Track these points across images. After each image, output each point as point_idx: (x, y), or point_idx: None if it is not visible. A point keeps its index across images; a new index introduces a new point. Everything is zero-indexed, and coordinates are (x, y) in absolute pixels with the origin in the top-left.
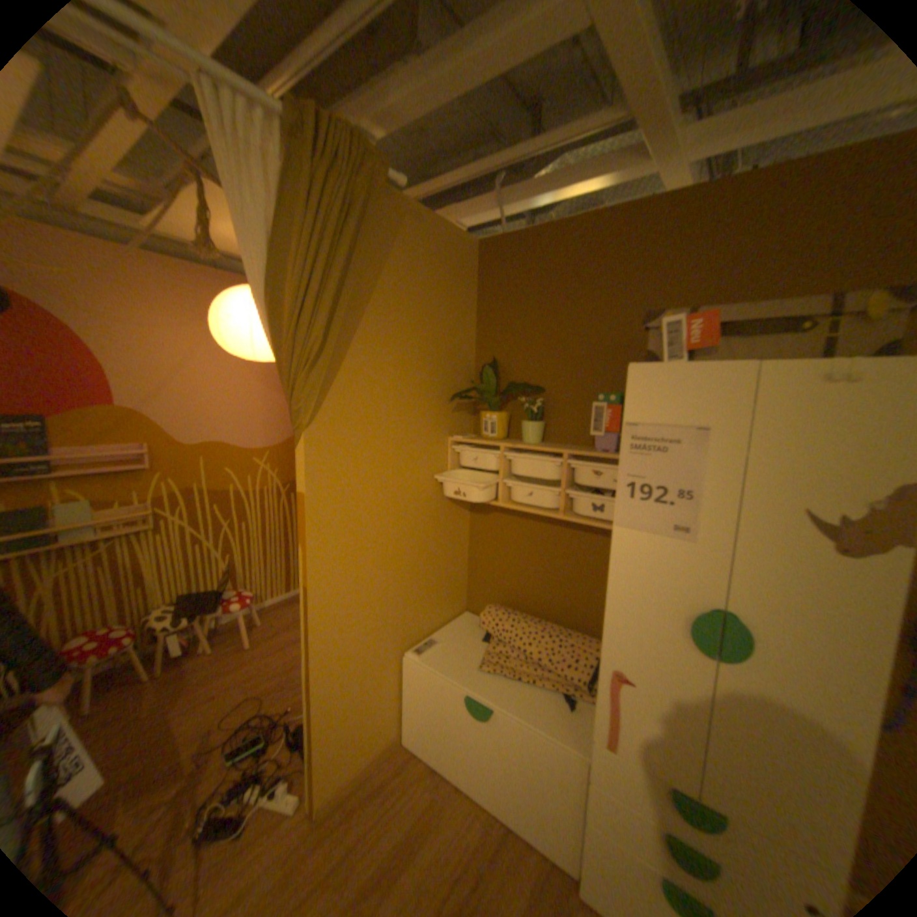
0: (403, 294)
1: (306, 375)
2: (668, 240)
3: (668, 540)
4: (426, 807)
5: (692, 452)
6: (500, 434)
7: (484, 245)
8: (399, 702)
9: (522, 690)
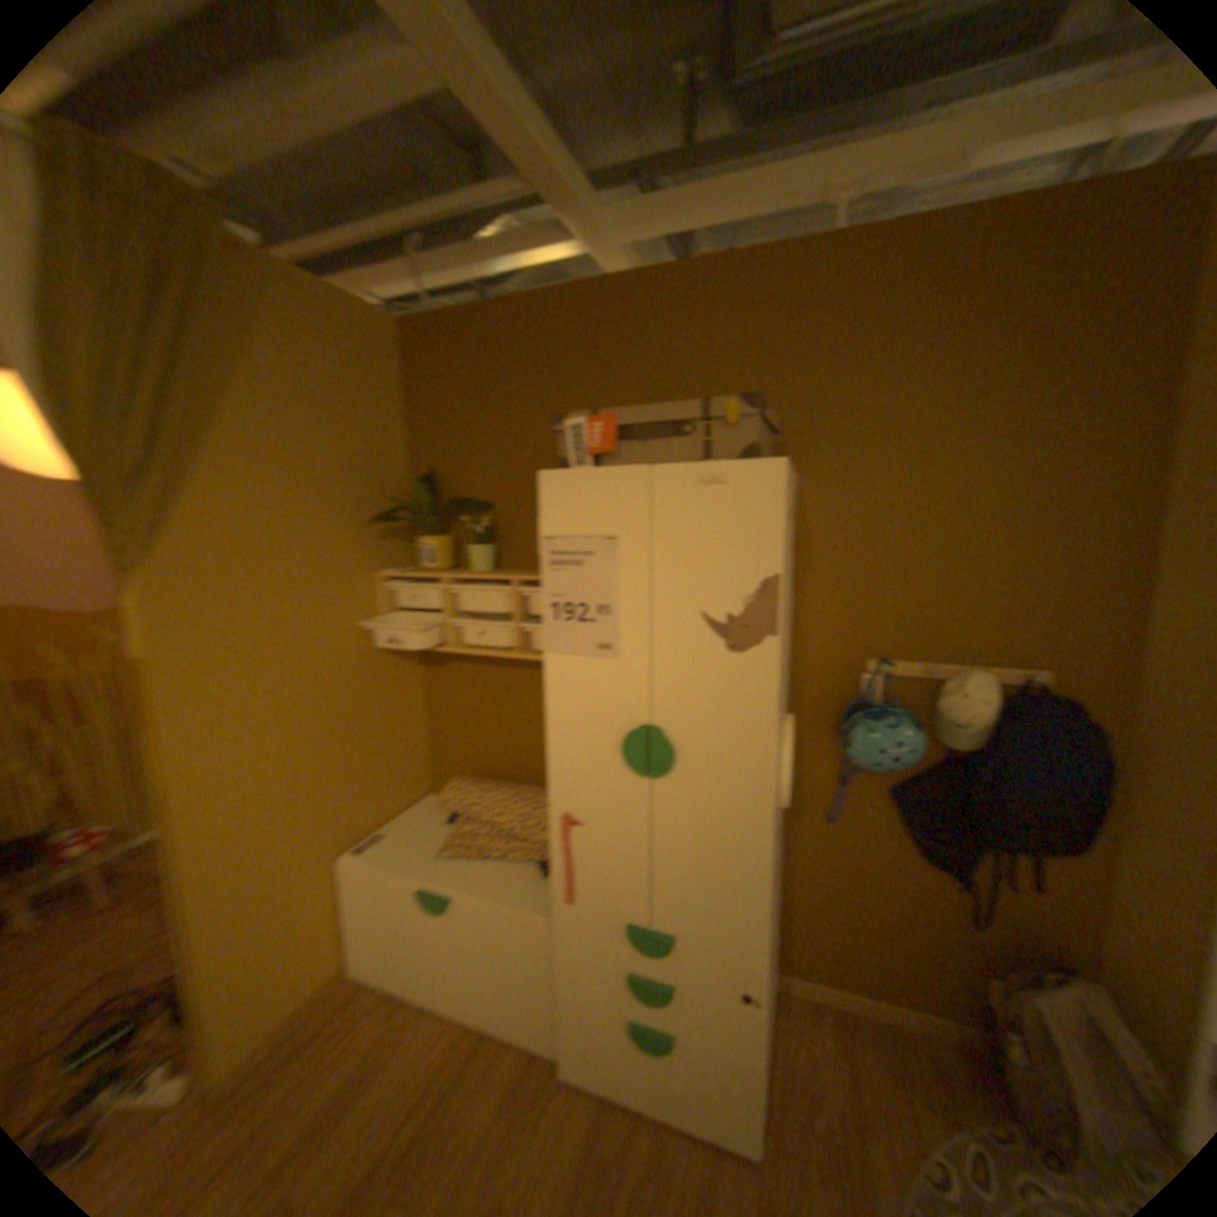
0: (277, 385)
1: (118, 496)
2: (601, 332)
3: (593, 662)
4: (375, 1043)
5: (603, 564)
6: (441, 563)
7: (400, 323)
8: (335, 924)
9: (486, 870)
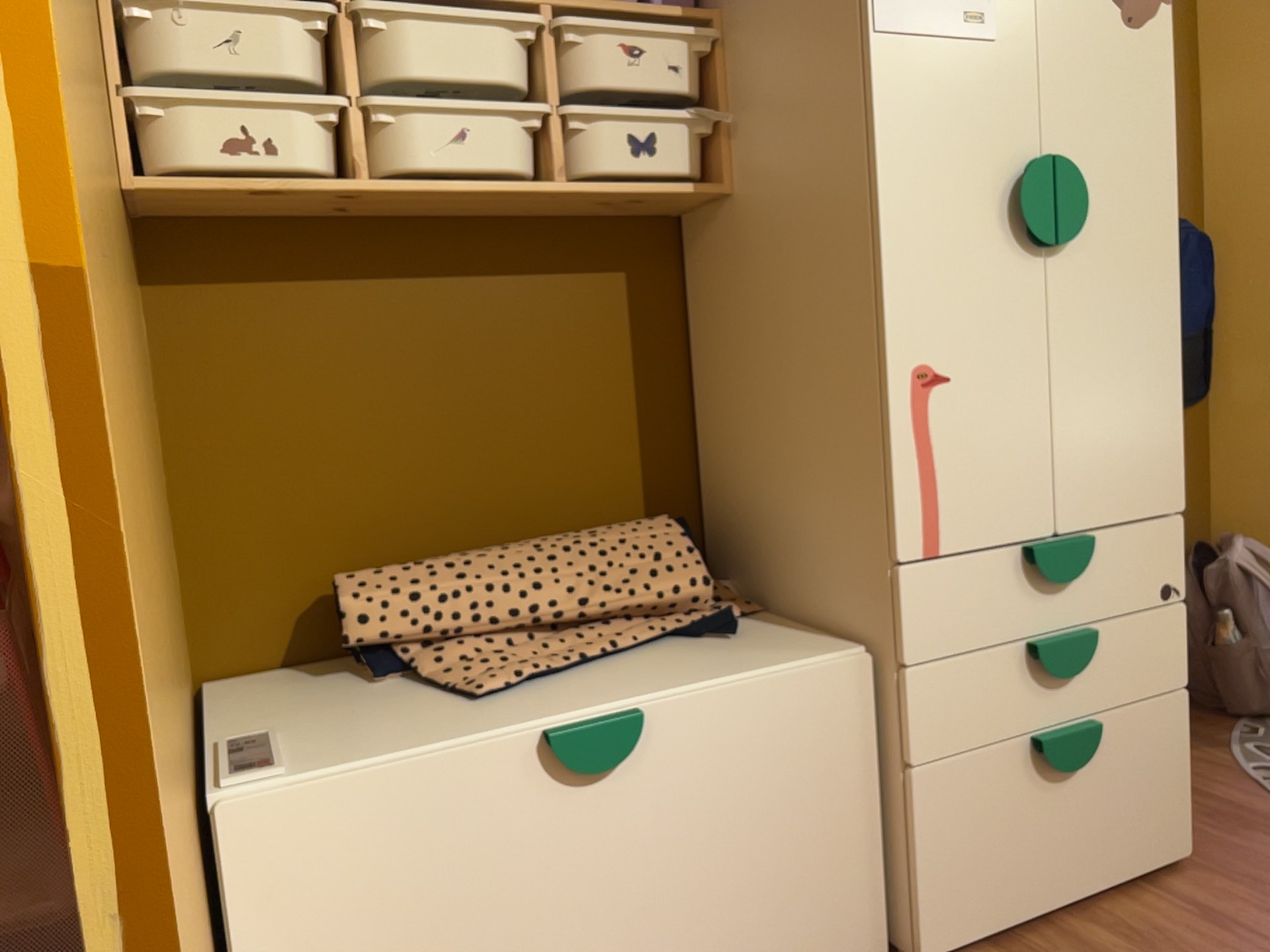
0: None
1: None
2: None
3: (961, 47)
4: None
5: None
6: None
7: None
8: None
9: (616, 669)
